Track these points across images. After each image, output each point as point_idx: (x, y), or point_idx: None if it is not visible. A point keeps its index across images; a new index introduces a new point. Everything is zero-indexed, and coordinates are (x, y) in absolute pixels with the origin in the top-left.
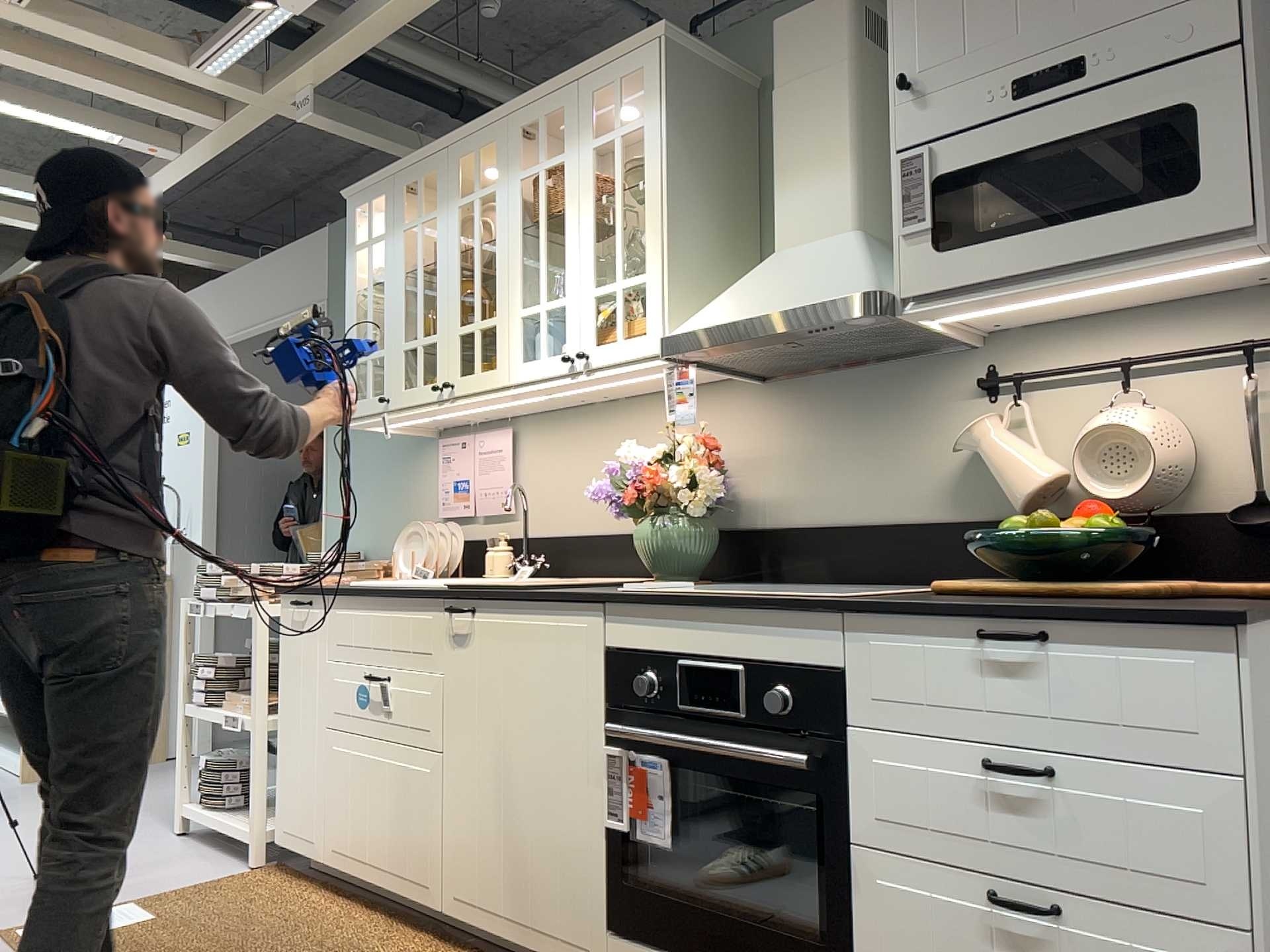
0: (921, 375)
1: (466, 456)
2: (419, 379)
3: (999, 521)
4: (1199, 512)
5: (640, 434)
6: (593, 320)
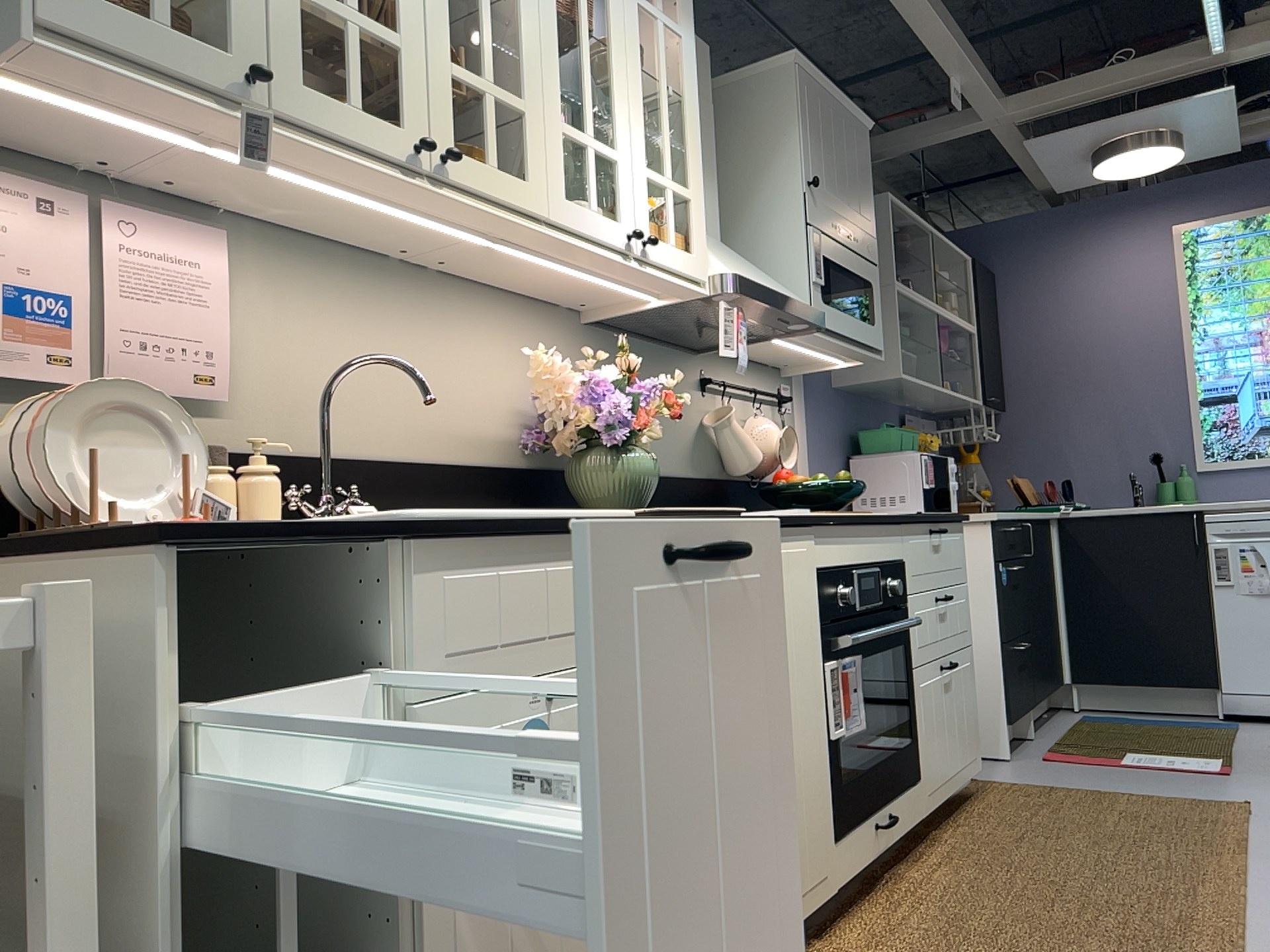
0: (677, 362)
1: (65, 241)
2: (355, 95)
3: (715, 480)
4: (770, 481)
5: (462, 331)
6: (649, 205)
